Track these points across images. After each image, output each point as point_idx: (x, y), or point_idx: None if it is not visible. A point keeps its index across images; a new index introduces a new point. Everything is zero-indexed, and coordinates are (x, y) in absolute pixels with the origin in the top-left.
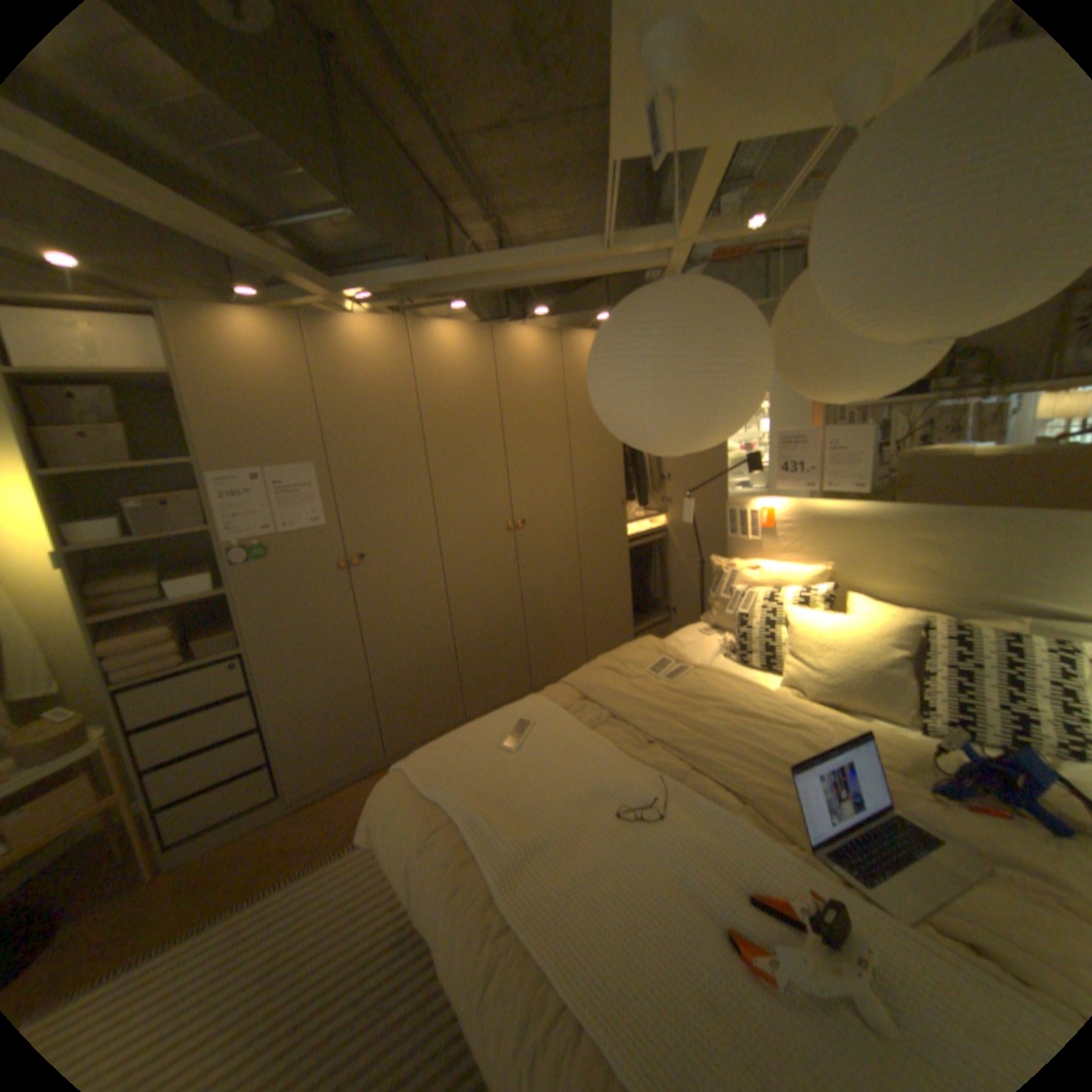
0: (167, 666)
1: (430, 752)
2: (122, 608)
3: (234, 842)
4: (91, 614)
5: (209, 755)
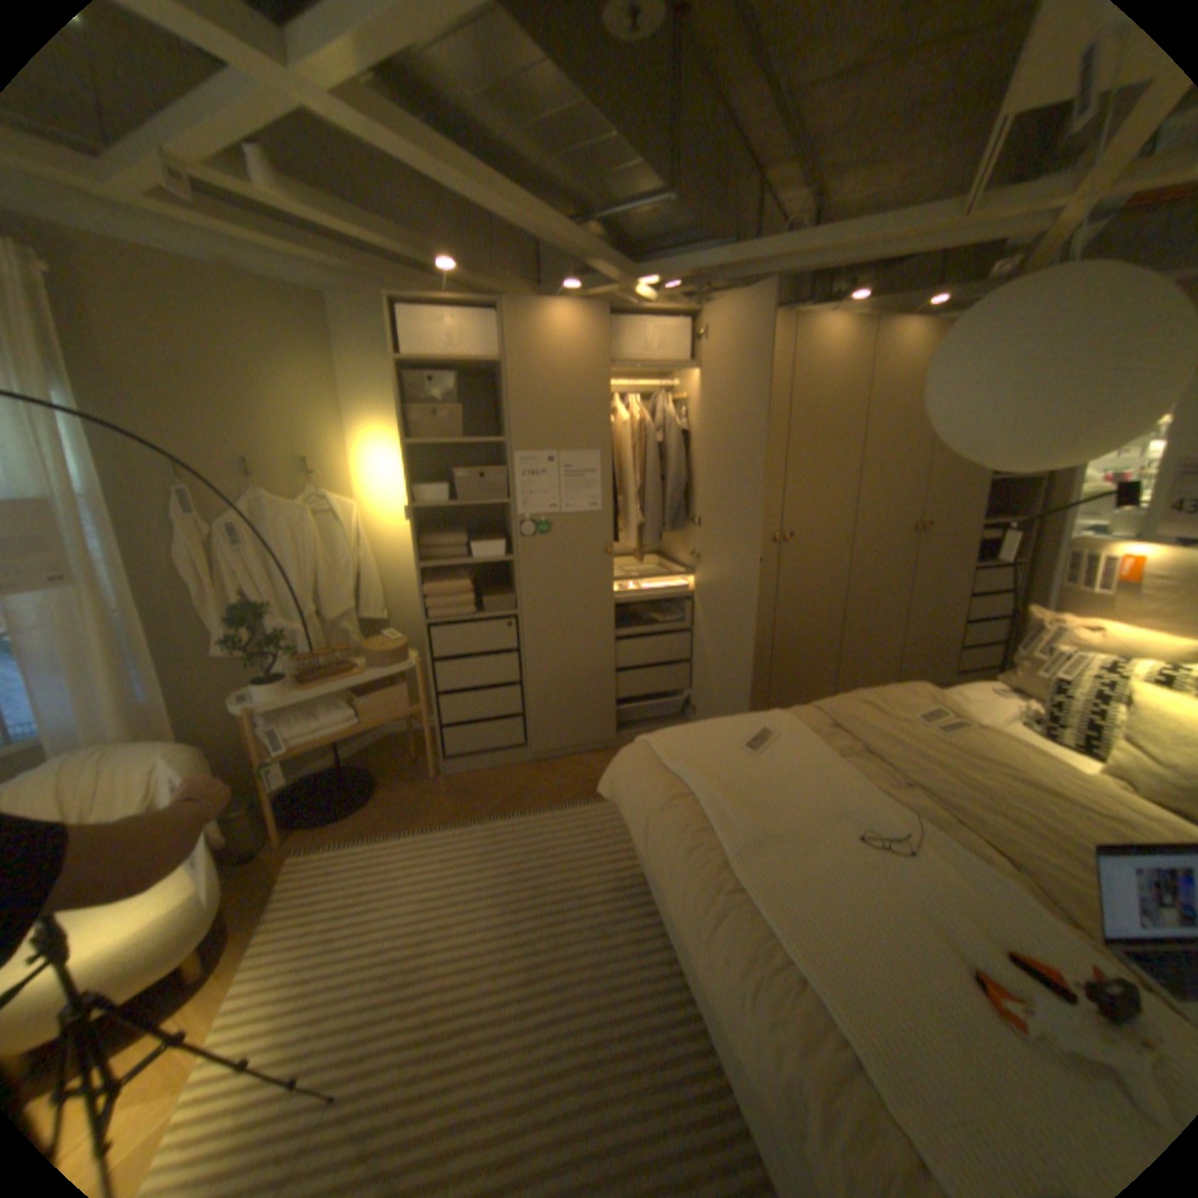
0: (466, 612)
1: (675, 734)
2: (441, 559)
3: (491, 769)
4: (422, 560)
5: (484, 693)
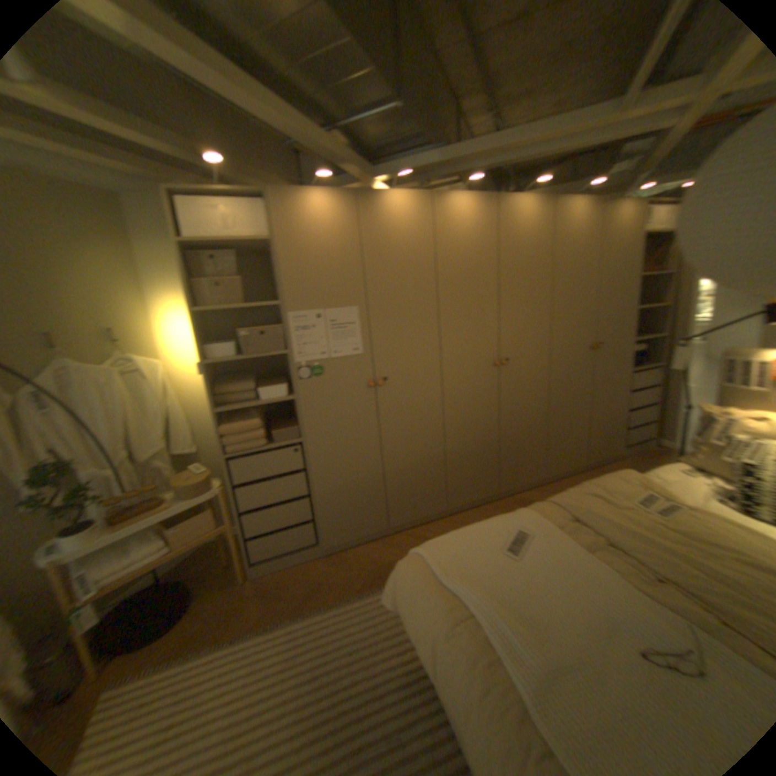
0: (260, 445)
1: (446, 545)
2: (236, 402)
3: (291, 568)
4: (219, 405)
5: (280, 508)
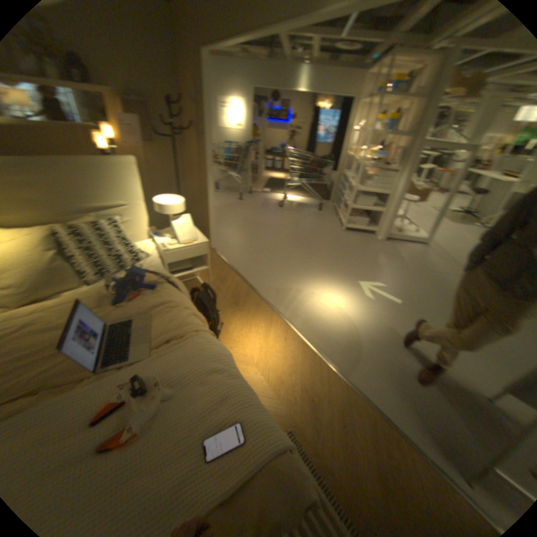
0: None
1: None
2: None
3: None
4: None
5: None
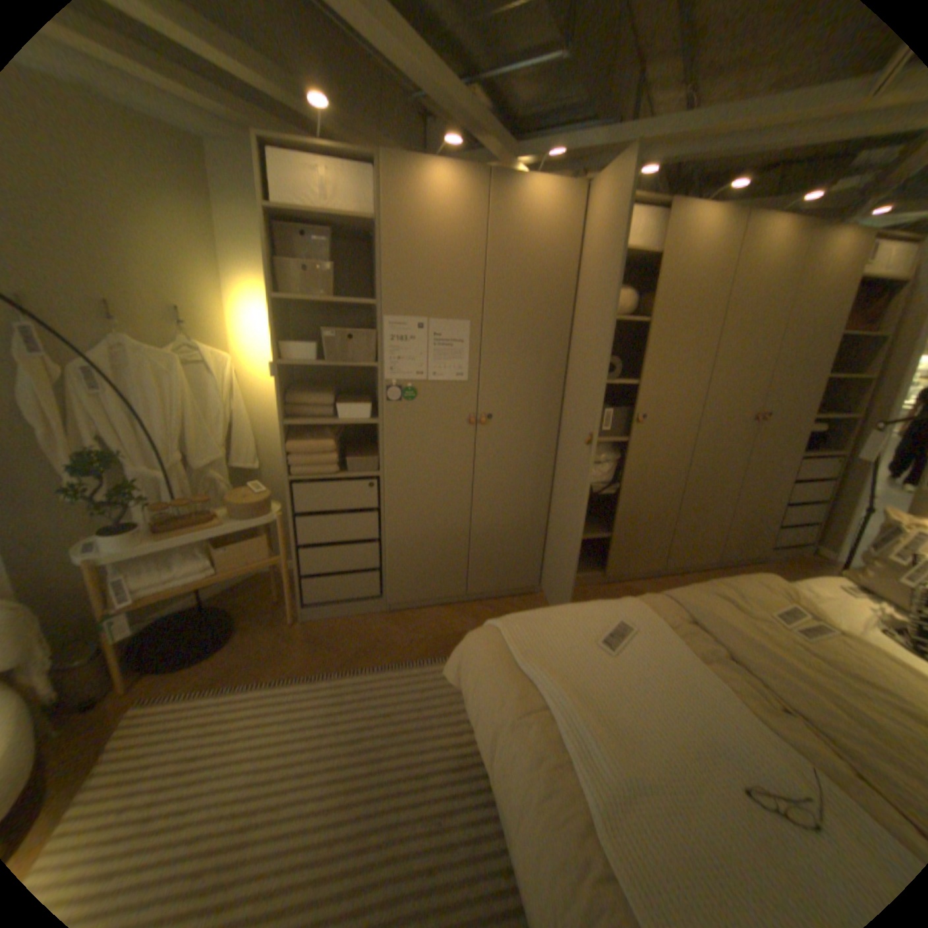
0: (329, 471)
1: (529, 622)
2: (307, 417)
3: (347, 617)
4: (288, 417)
5: (343, 548)
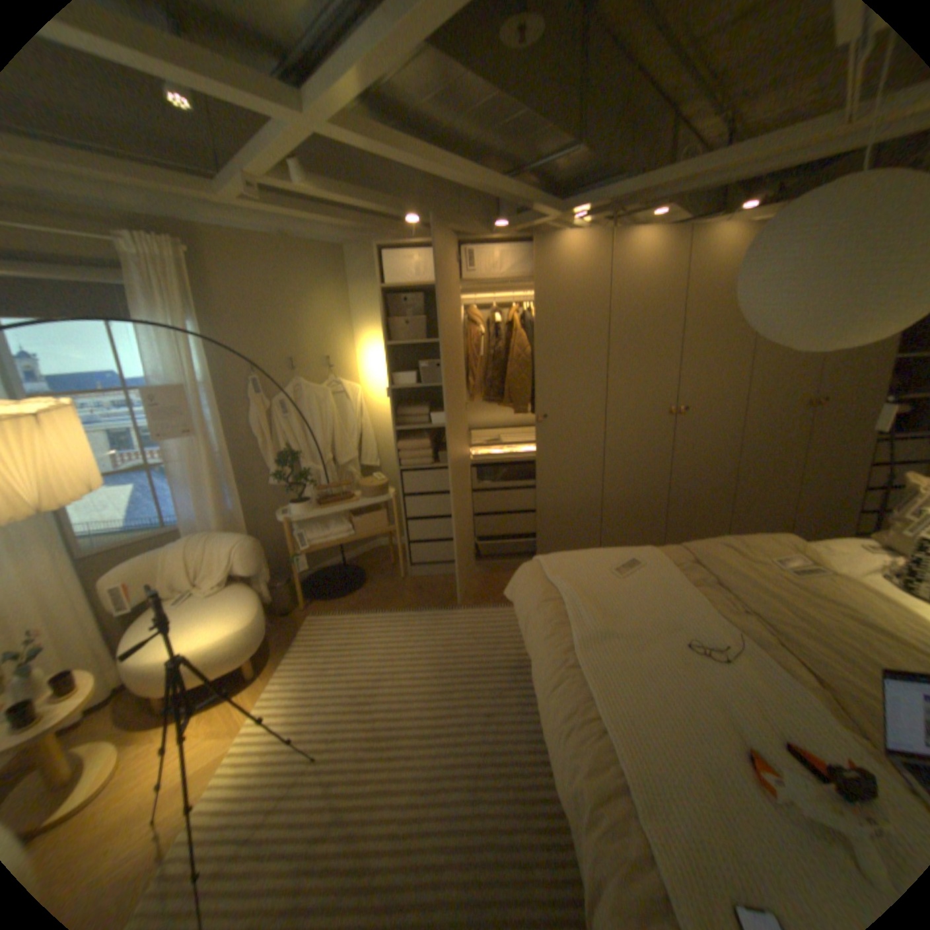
0: (426, 463)
1: (560, 557)
2: (411, 425)
3: (442, 576)
4: (398, 426)
5: (438, 521)
